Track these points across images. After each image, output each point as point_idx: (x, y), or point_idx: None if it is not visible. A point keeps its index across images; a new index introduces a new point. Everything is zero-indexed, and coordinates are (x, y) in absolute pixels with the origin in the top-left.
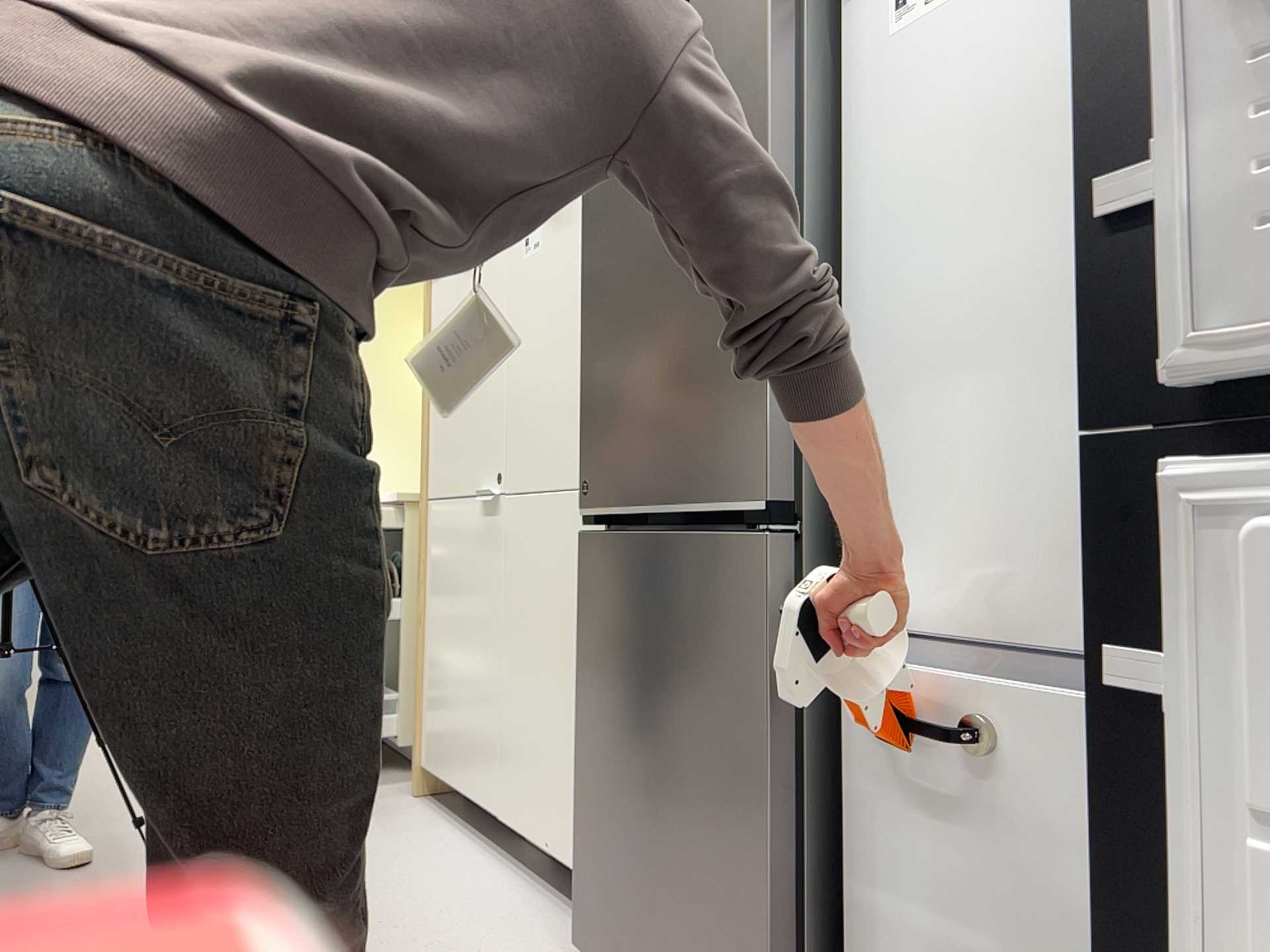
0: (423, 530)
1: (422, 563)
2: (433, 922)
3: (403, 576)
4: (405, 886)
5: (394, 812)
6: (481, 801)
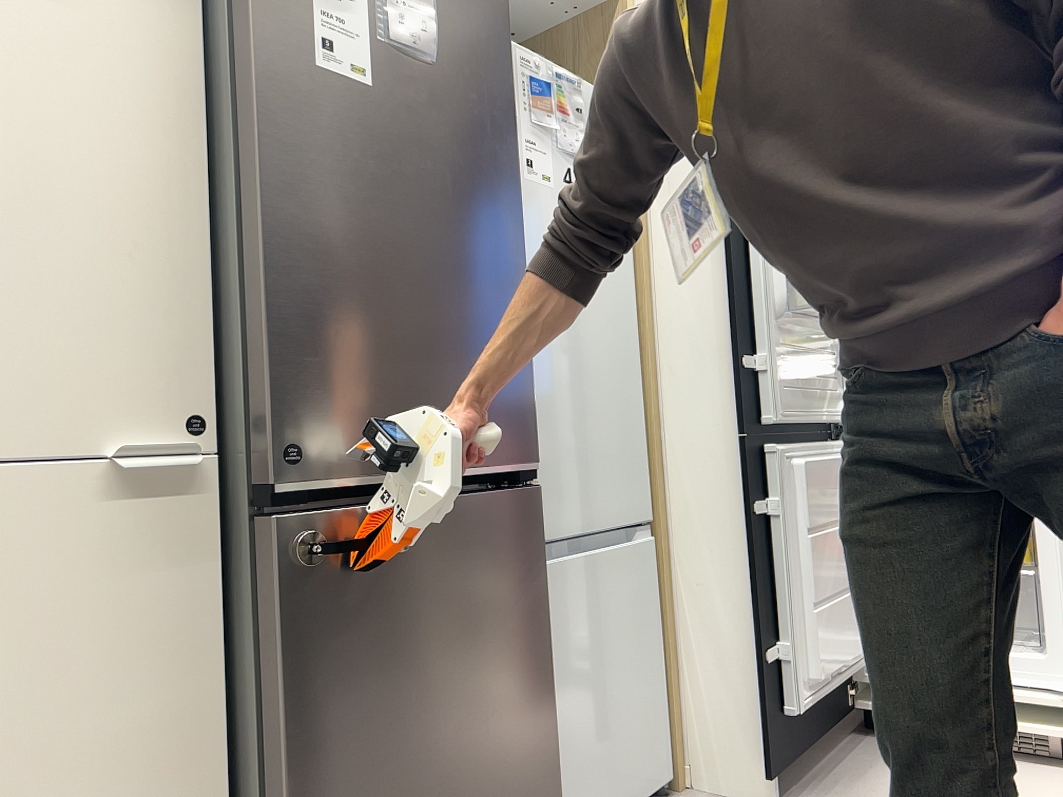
0: None
1: None
2: None
3: None
4: None
5: None
6: None
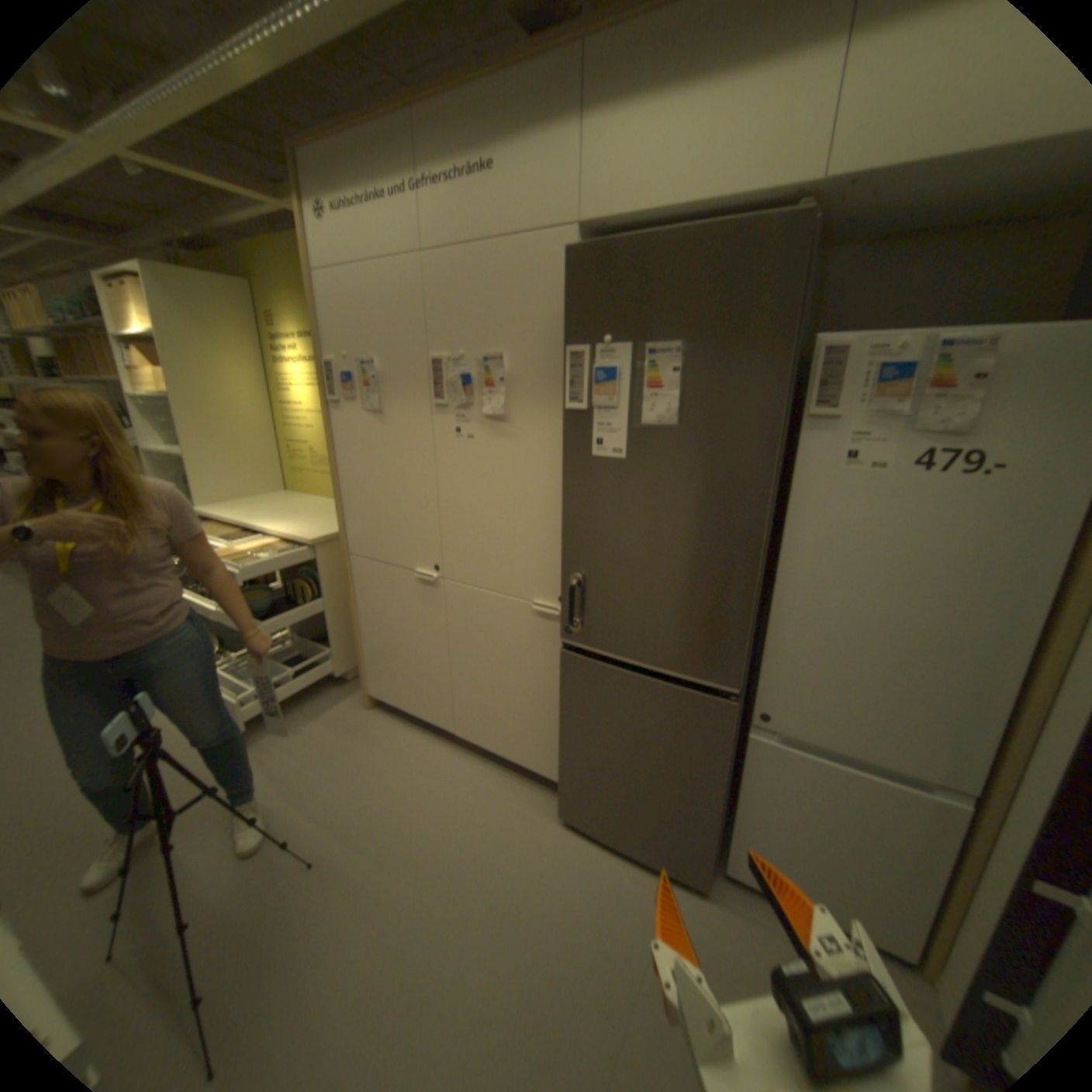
0: (350, 571)
1: (352, 590)
2: (467, 815)
3: (317, 583)
4: (428, 791)
5: (366, 727)
6: (436, 723)
